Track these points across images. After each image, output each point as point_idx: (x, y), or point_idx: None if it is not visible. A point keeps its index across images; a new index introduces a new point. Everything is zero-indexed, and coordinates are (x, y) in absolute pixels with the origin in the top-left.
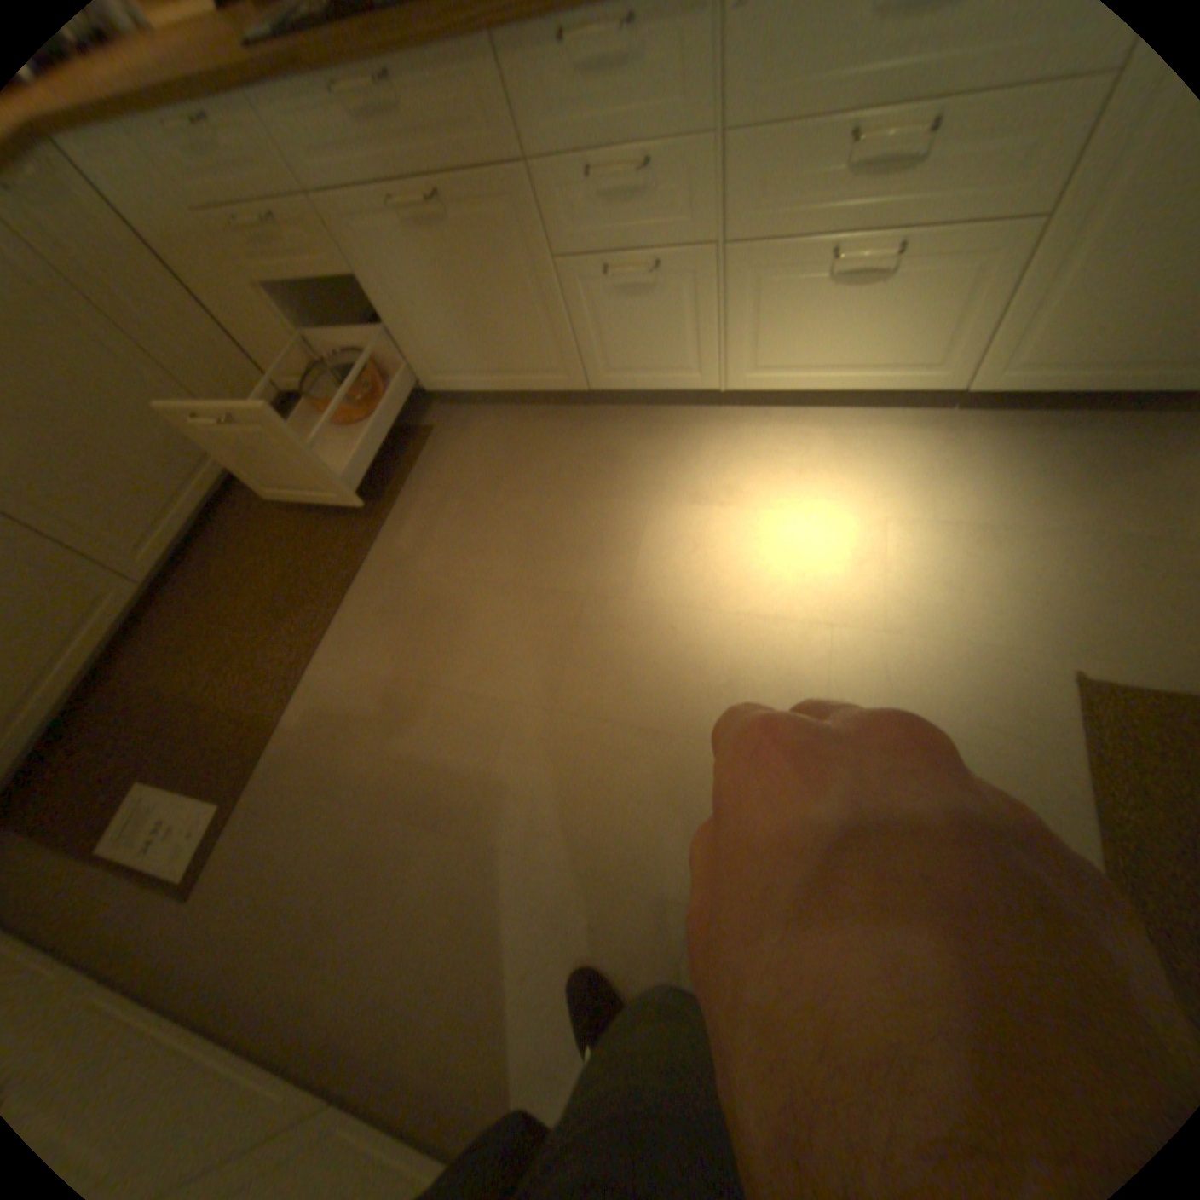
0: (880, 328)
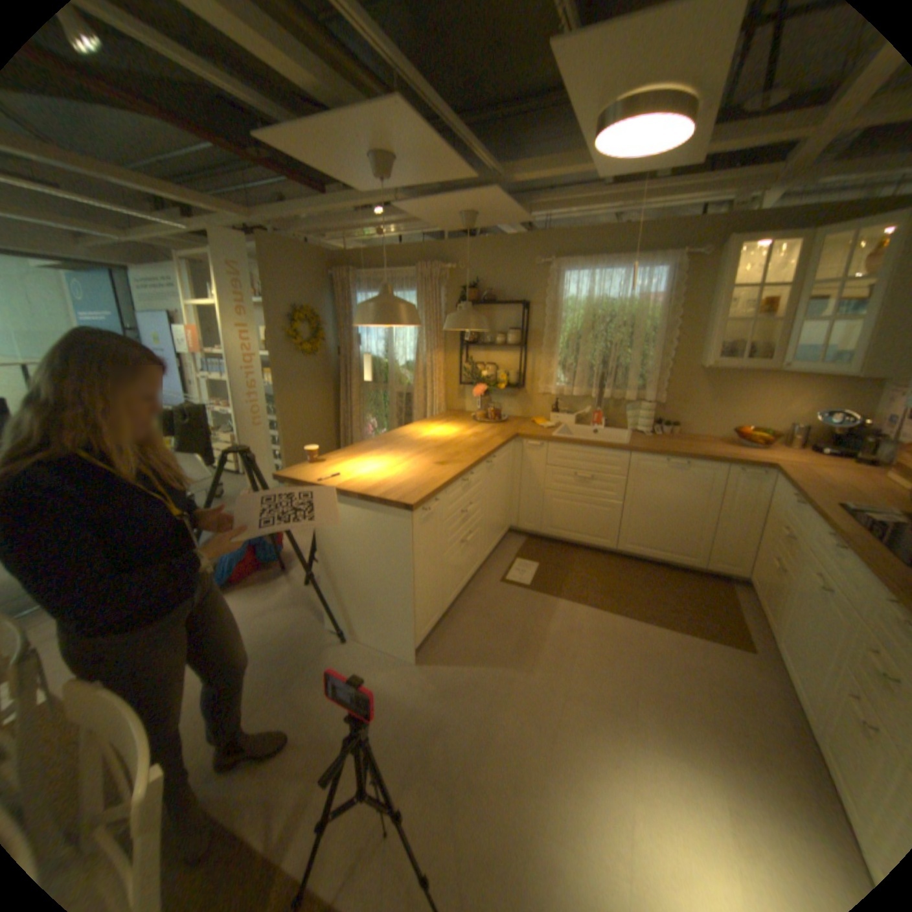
0: None
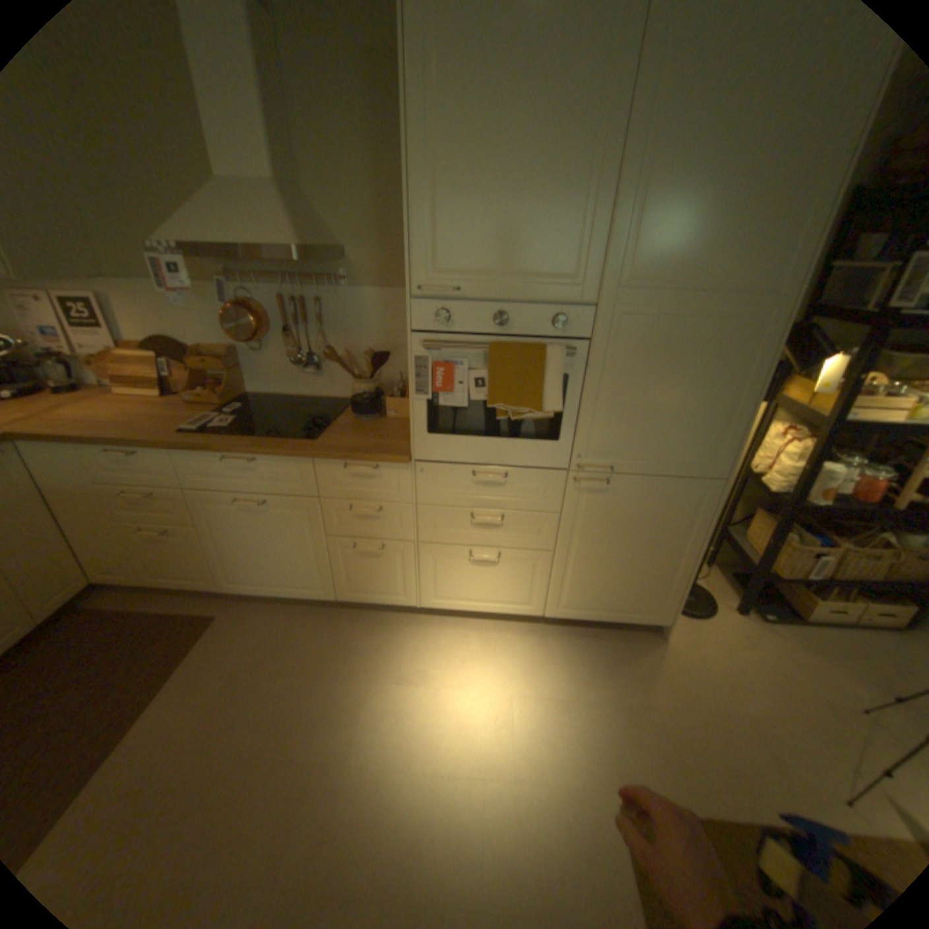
0: (495, 586)
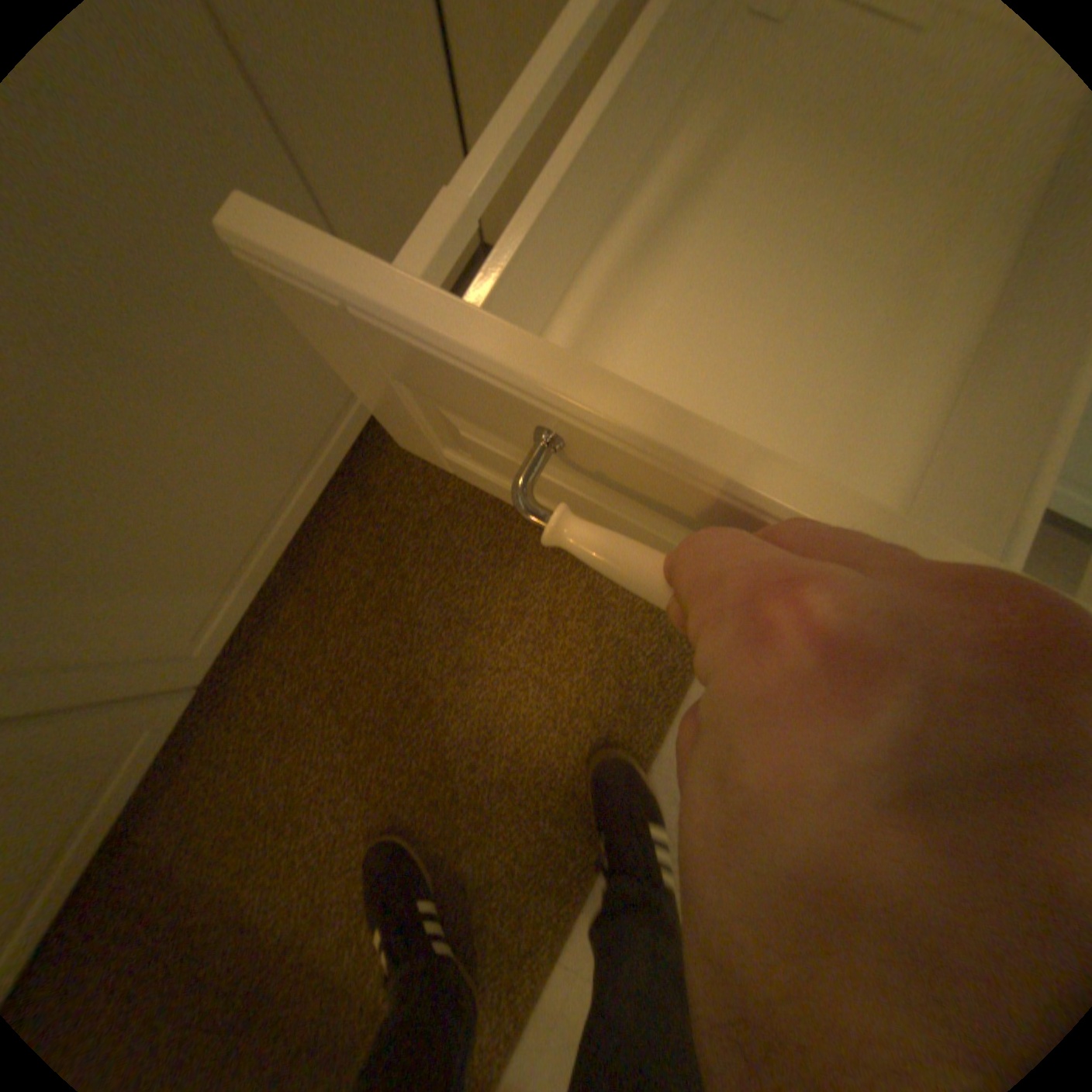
0: None
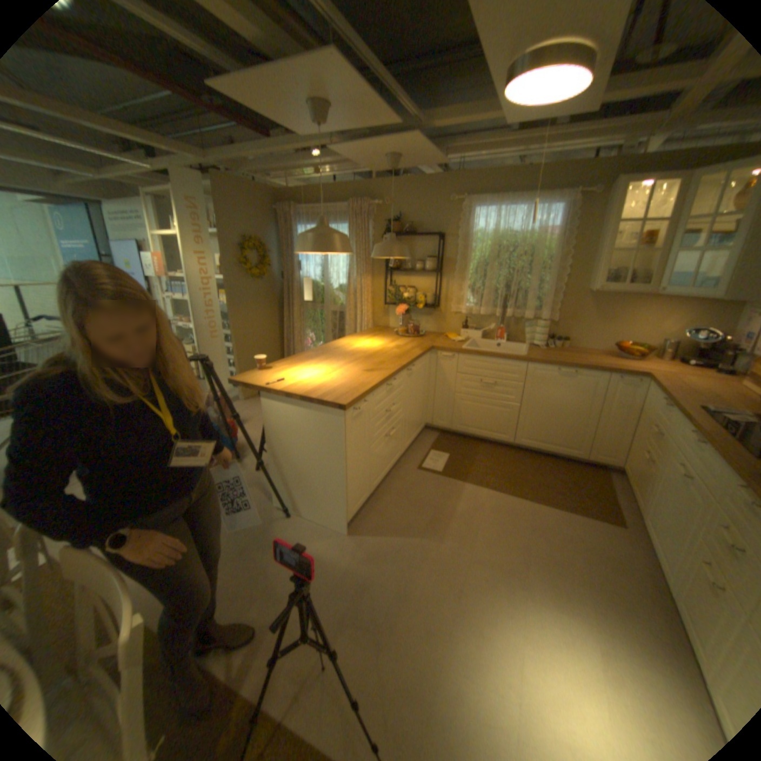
0: None
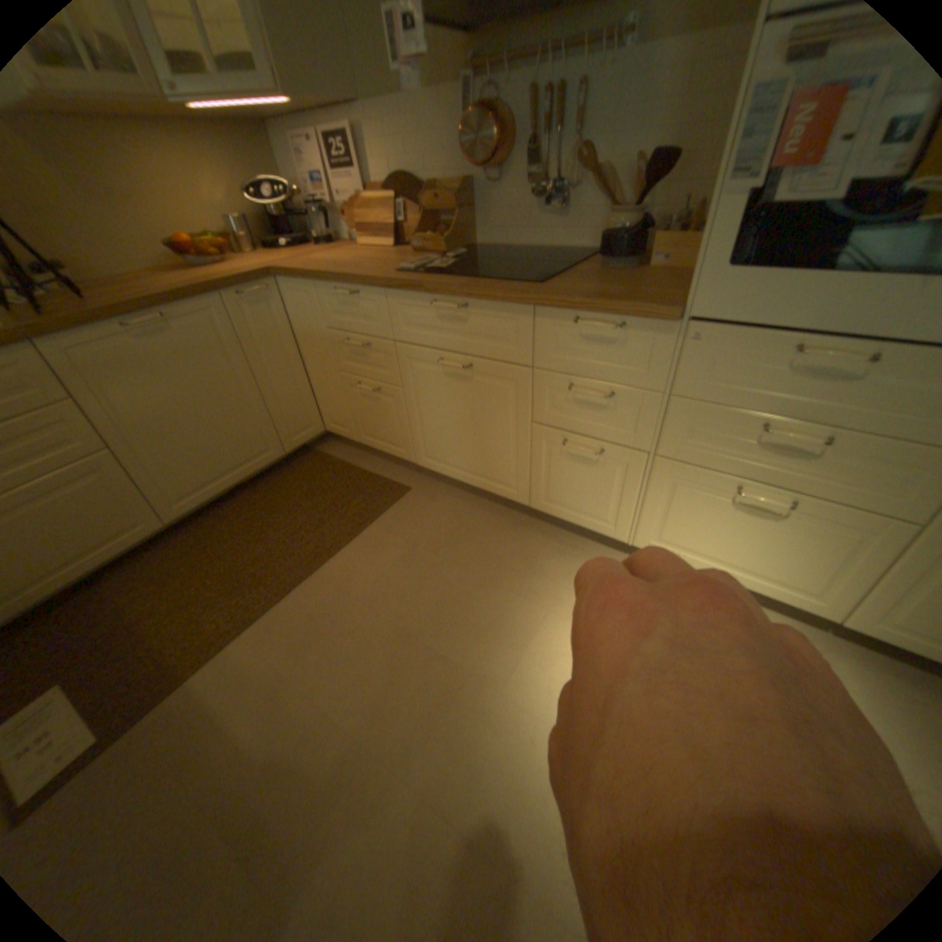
0: (767, 551)
